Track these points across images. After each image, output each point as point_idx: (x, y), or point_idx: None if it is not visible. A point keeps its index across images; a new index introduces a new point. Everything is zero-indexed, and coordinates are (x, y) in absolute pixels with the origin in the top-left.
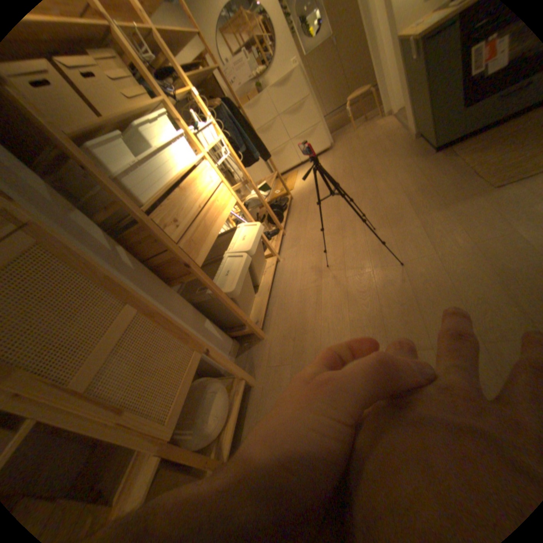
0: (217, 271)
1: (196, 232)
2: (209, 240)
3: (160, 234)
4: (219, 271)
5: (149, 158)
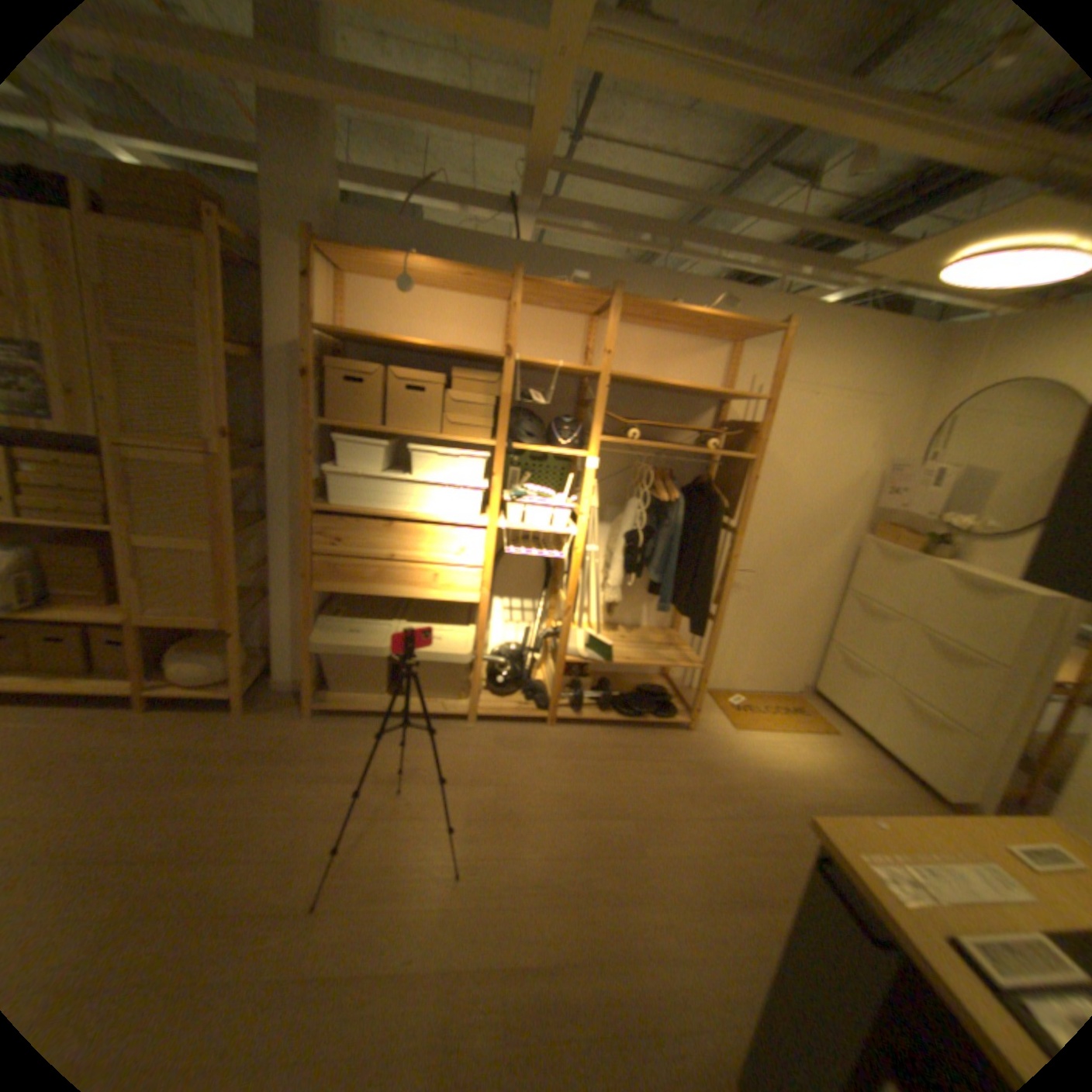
0: (356, 622)
1: (350, 570)
2: (358, 590)
3: (303, 536)
4: (358, 625)
5: (387, 482)
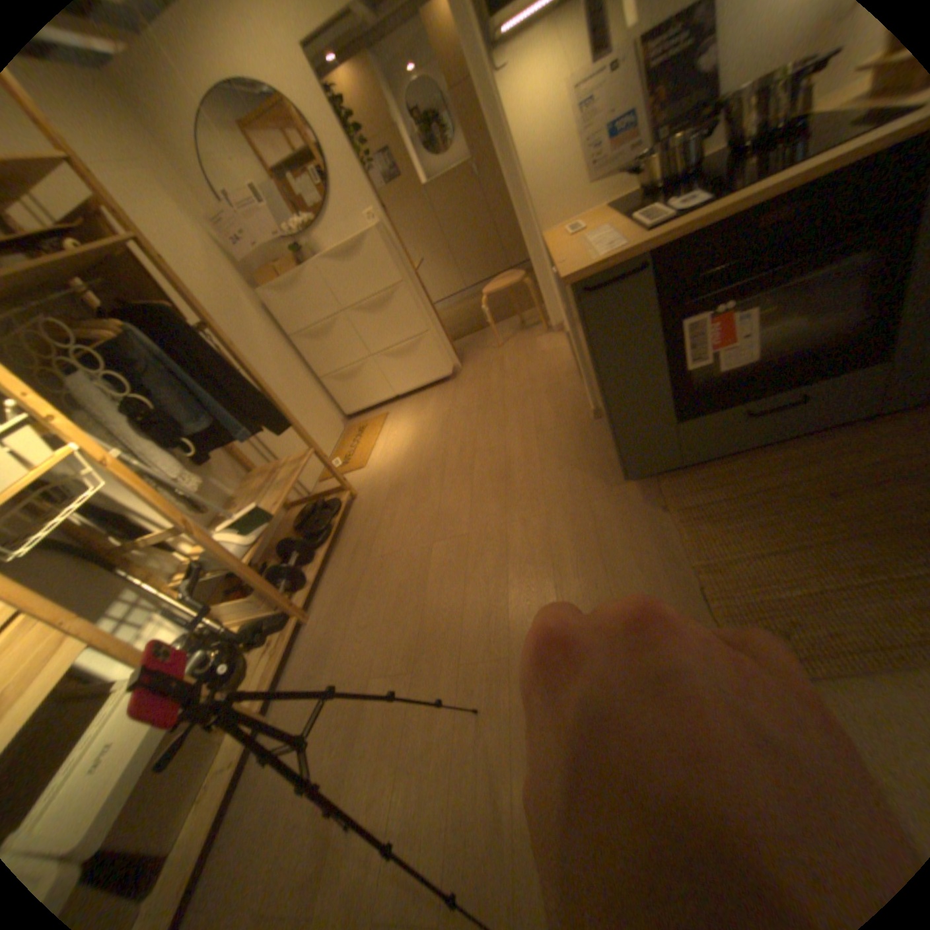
0: None
1: None
2: None
3: None
4: None
5: None
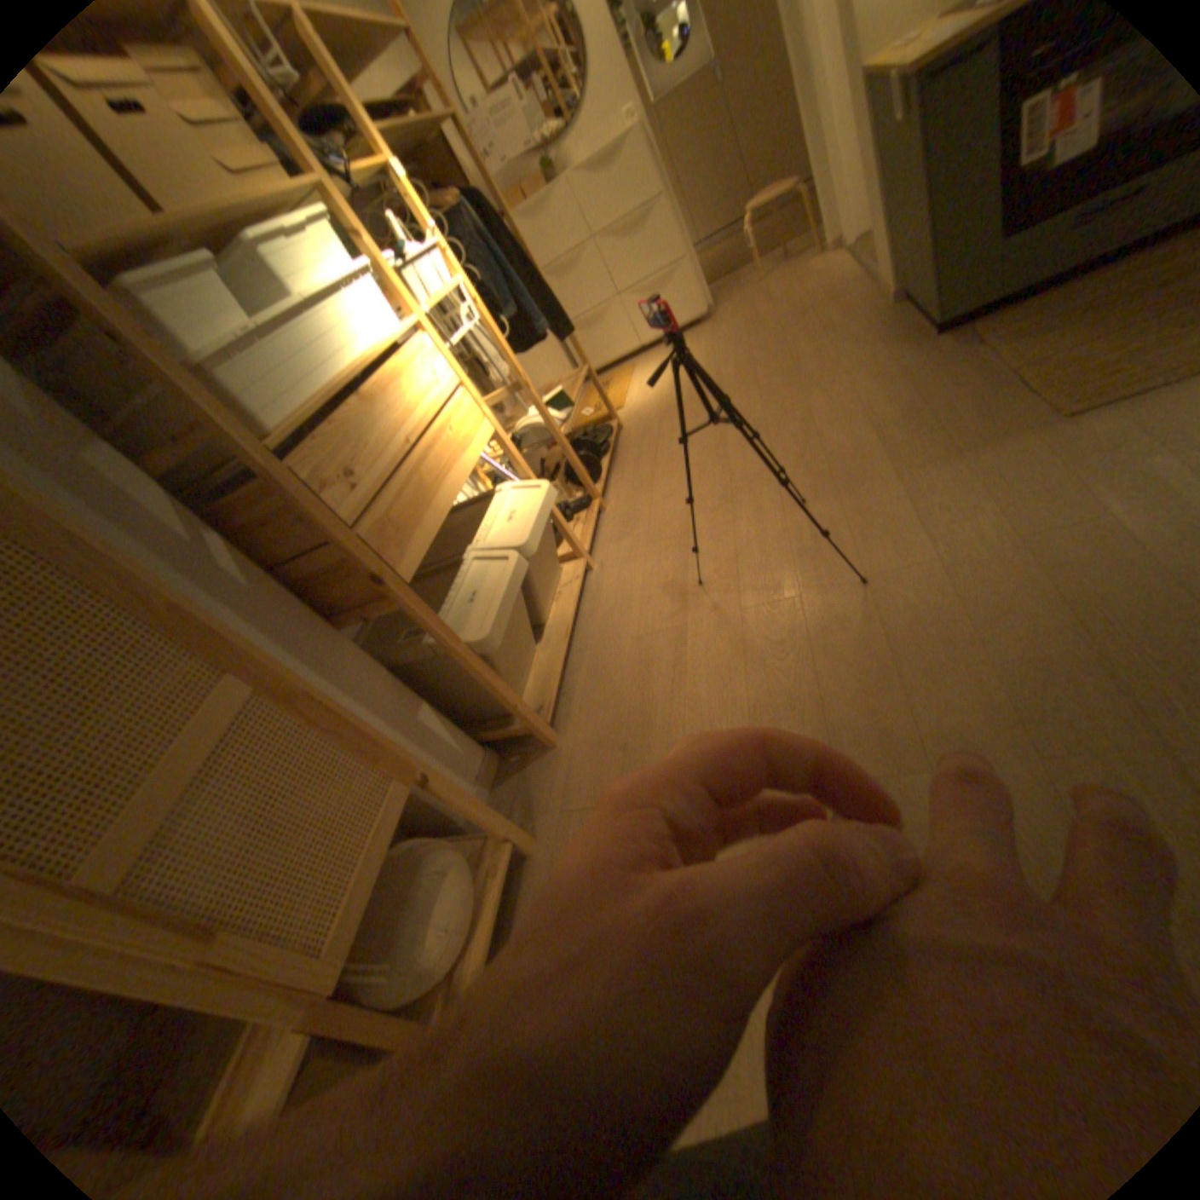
0: (449, 593)
1: (398, 502)
2: (429, 522)
3: (311, 504)
4: (454, 593)
5: (285, 323)
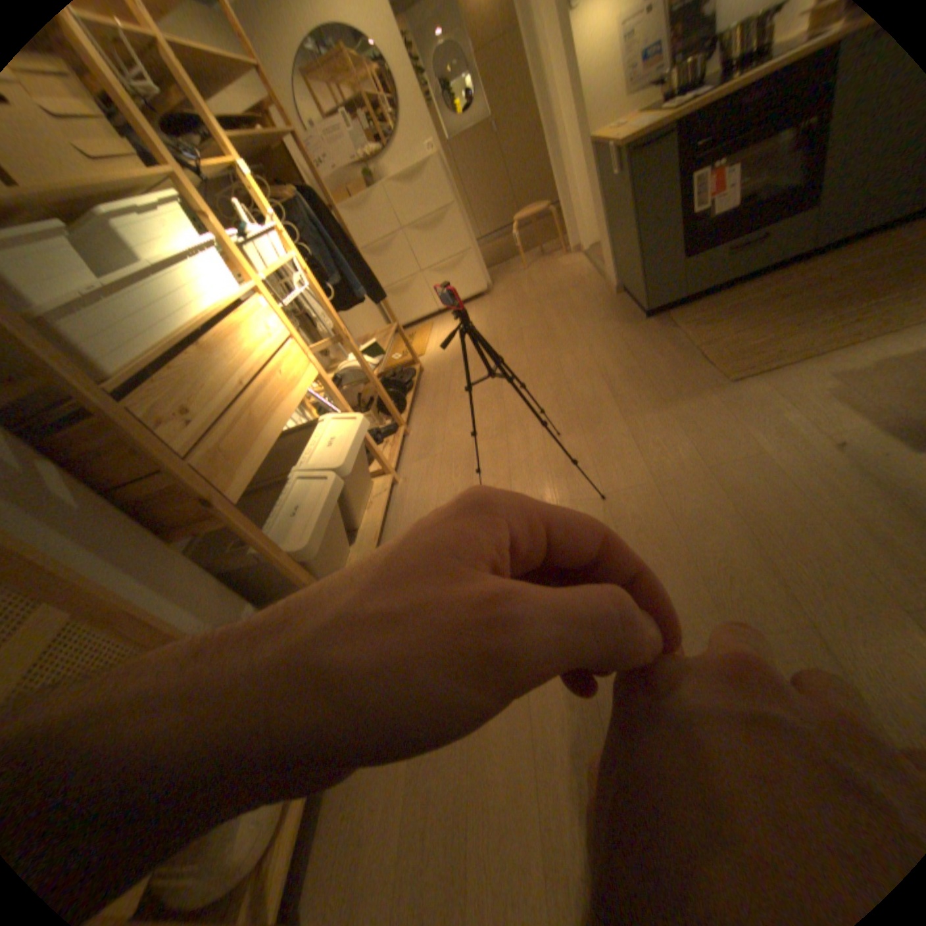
0: (274, 507)
1: (230, 434)
2: (258, 450)
3: (145, 438)
4: (279, 507)
5: (131, 283)
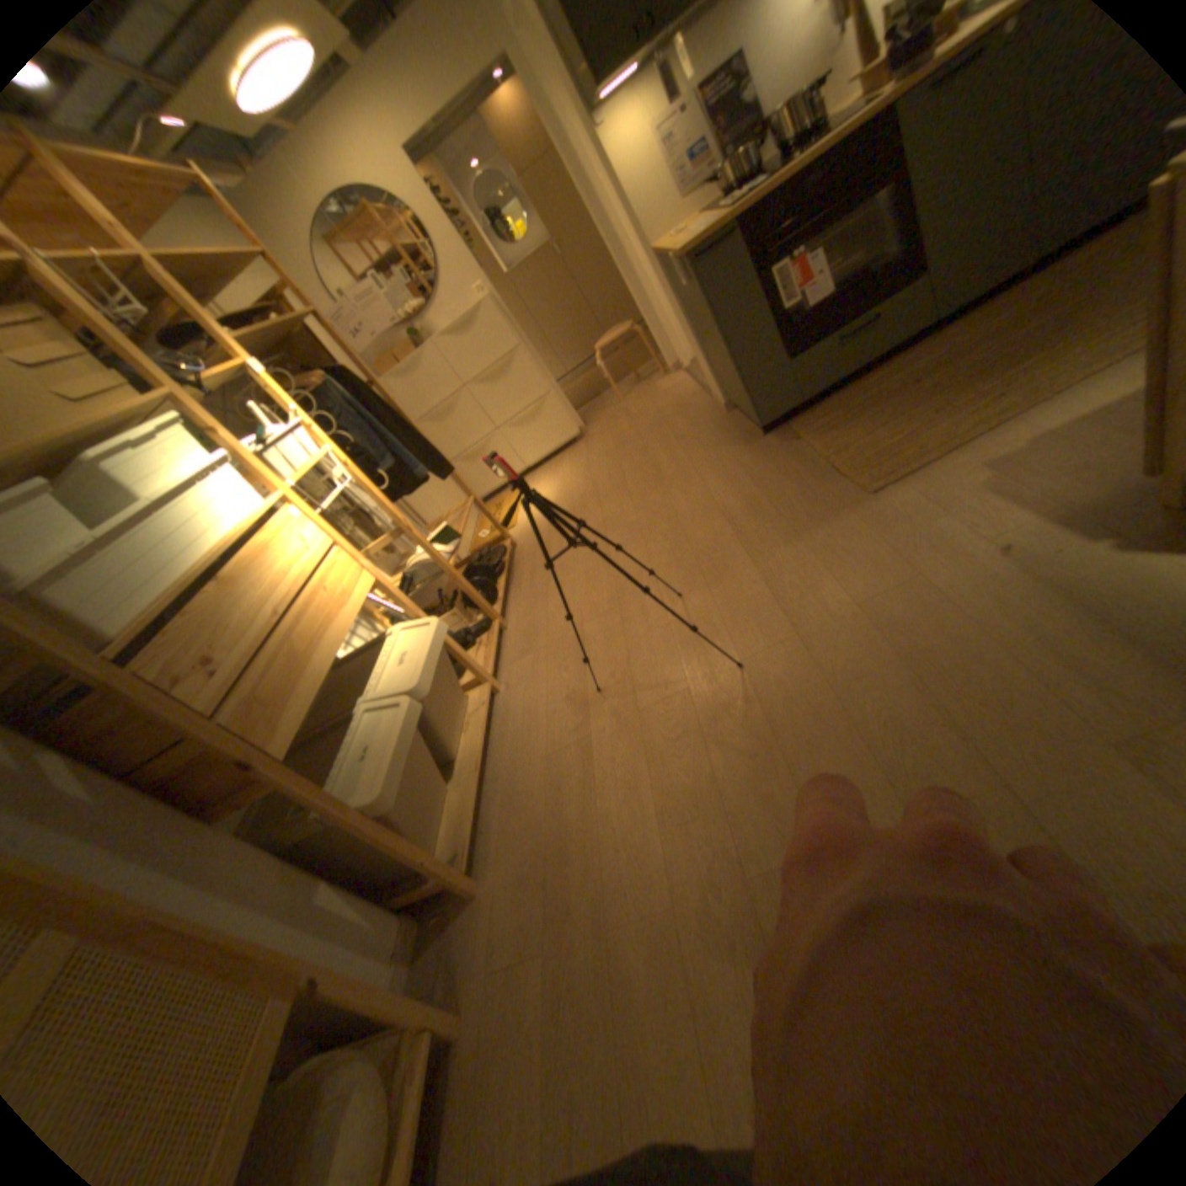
0: (339, 753)
1: (268, 675)
2: (306, 687)
3: (160, 703)
4: (345, 752)
5: (131, 526)
